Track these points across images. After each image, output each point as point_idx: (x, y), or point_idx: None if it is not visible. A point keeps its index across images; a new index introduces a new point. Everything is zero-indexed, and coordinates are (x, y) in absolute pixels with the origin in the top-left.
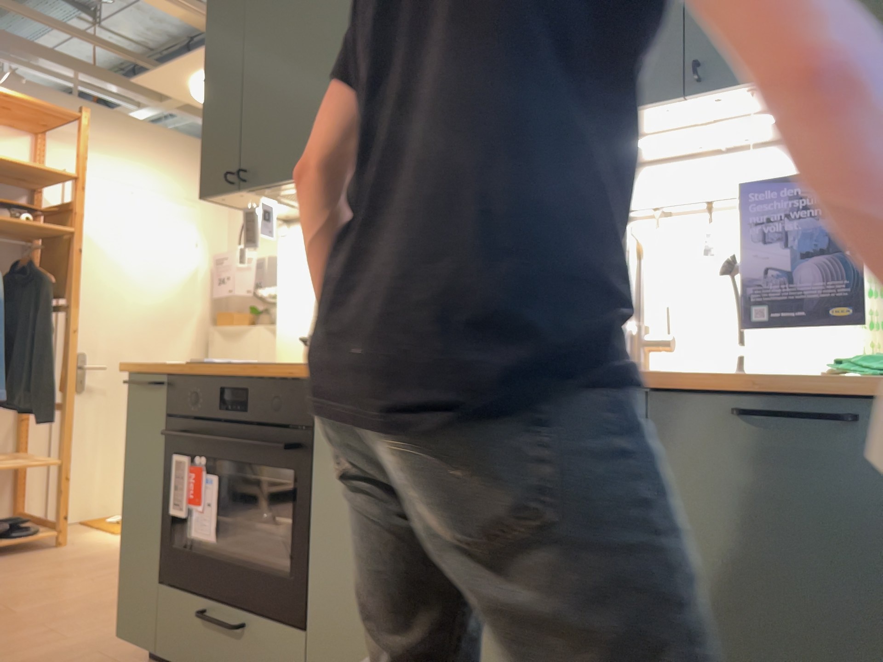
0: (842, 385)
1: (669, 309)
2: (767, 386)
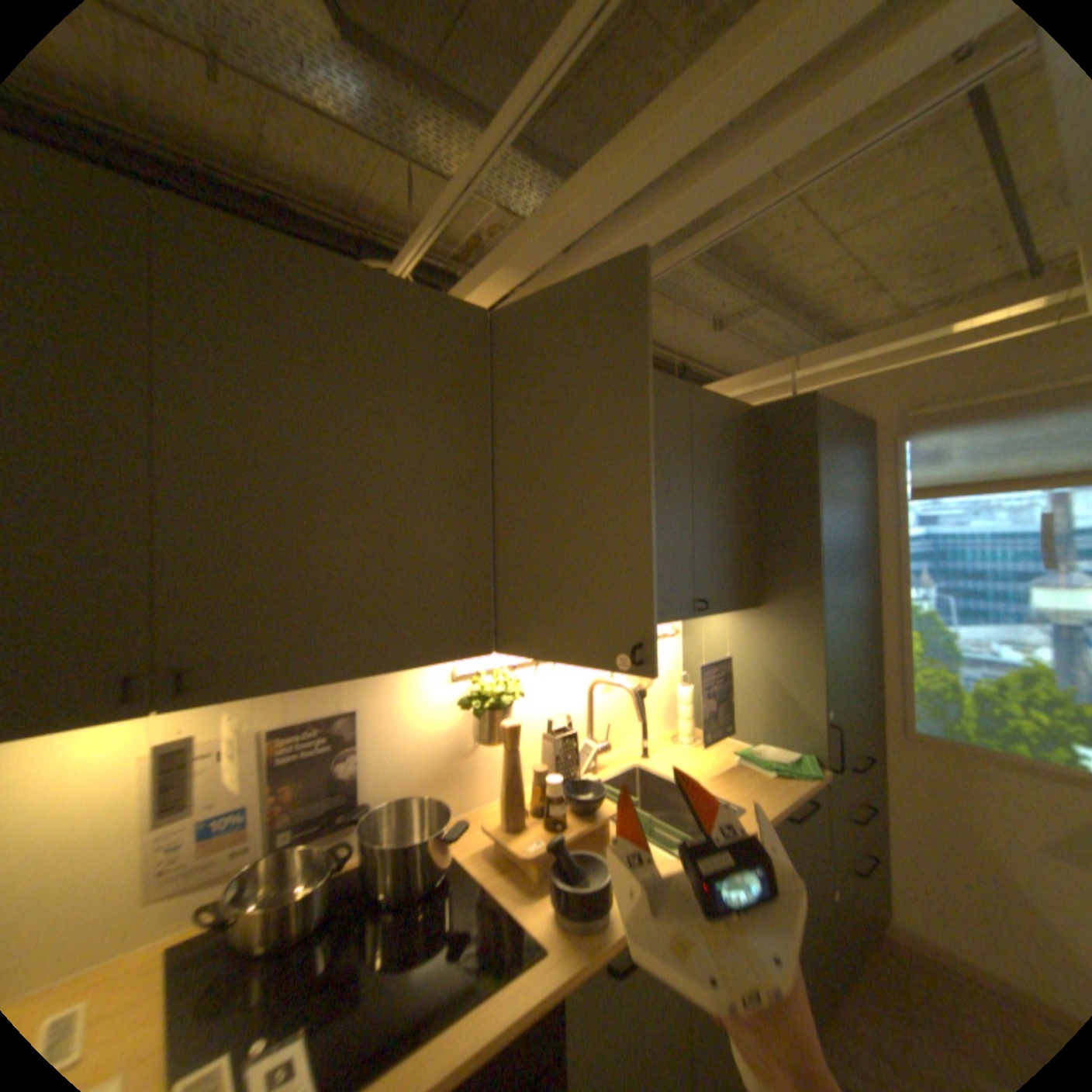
0: (814, 793)
1: (610, 726)
2: (799, 804)
